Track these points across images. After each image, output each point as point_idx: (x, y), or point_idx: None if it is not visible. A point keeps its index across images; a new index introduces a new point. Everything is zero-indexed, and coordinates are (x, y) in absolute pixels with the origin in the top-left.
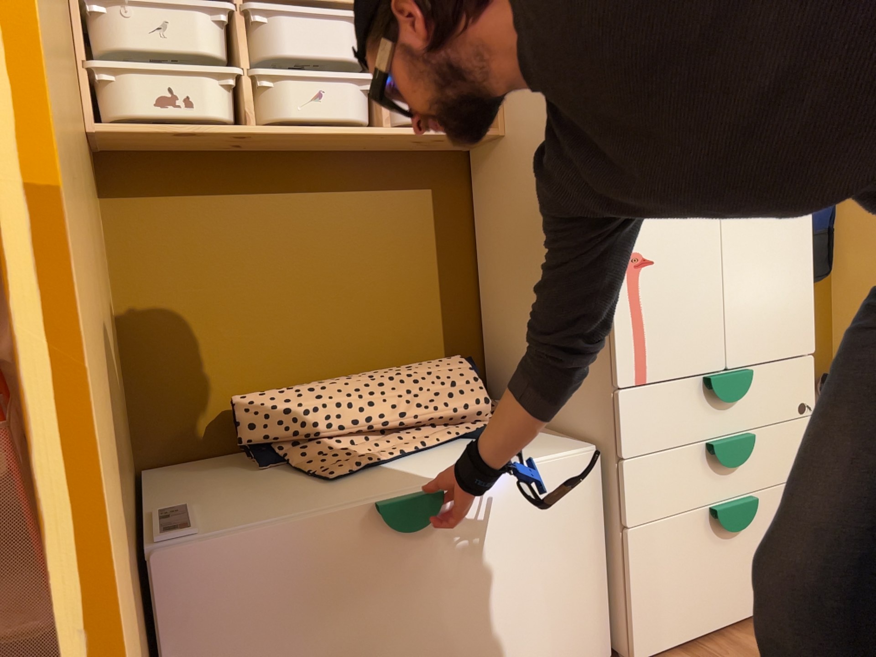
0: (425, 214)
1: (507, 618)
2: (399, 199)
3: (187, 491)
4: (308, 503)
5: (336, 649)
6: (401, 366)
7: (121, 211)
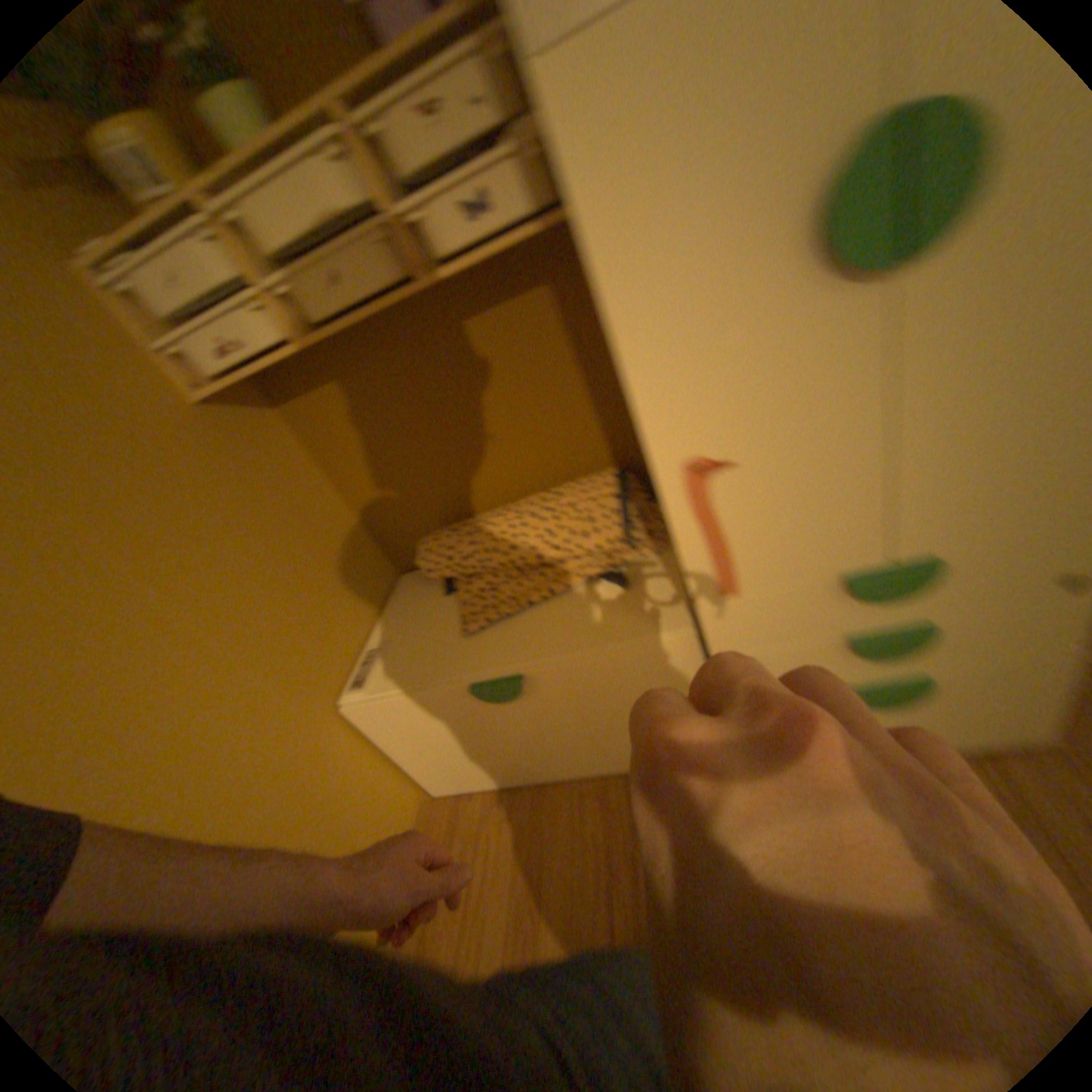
0: (551, 320)
1: (616, 737)
2: (515, 312)
3: (401, 616)
4: (437, 666)
5: (483, 745)
6: (556, 489)
7: (293, 412)
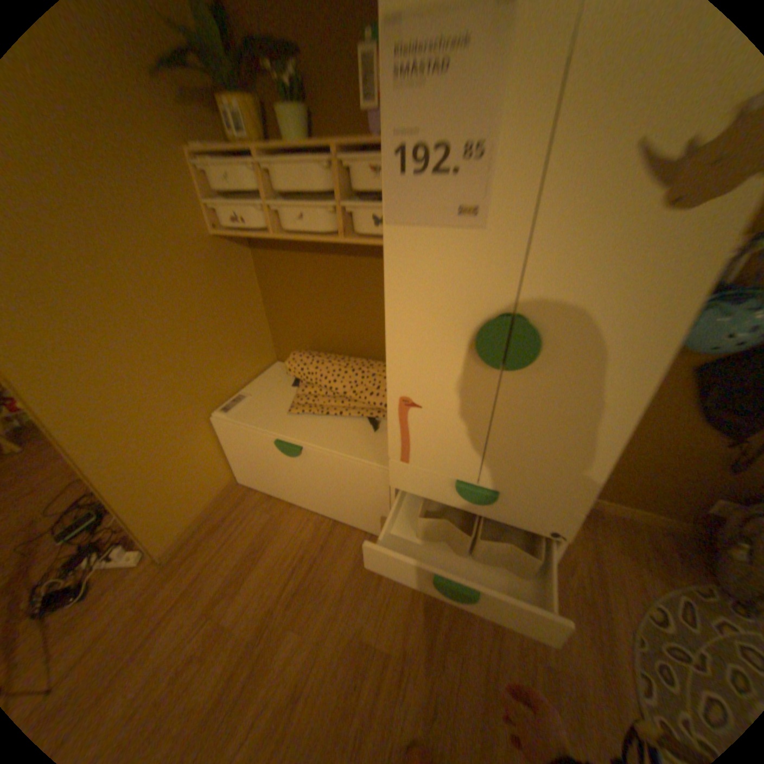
0: None
1: (337, 499)
2: None
3: (264, 384)
4: (266, 421)
5: (271, 470)
6: (372, 361)
7: (257, 254)
